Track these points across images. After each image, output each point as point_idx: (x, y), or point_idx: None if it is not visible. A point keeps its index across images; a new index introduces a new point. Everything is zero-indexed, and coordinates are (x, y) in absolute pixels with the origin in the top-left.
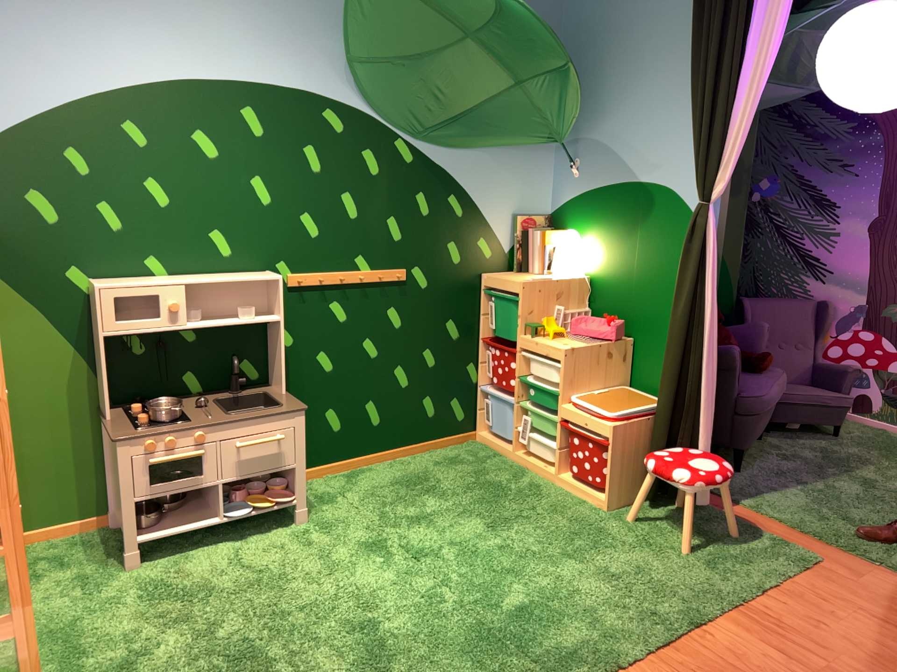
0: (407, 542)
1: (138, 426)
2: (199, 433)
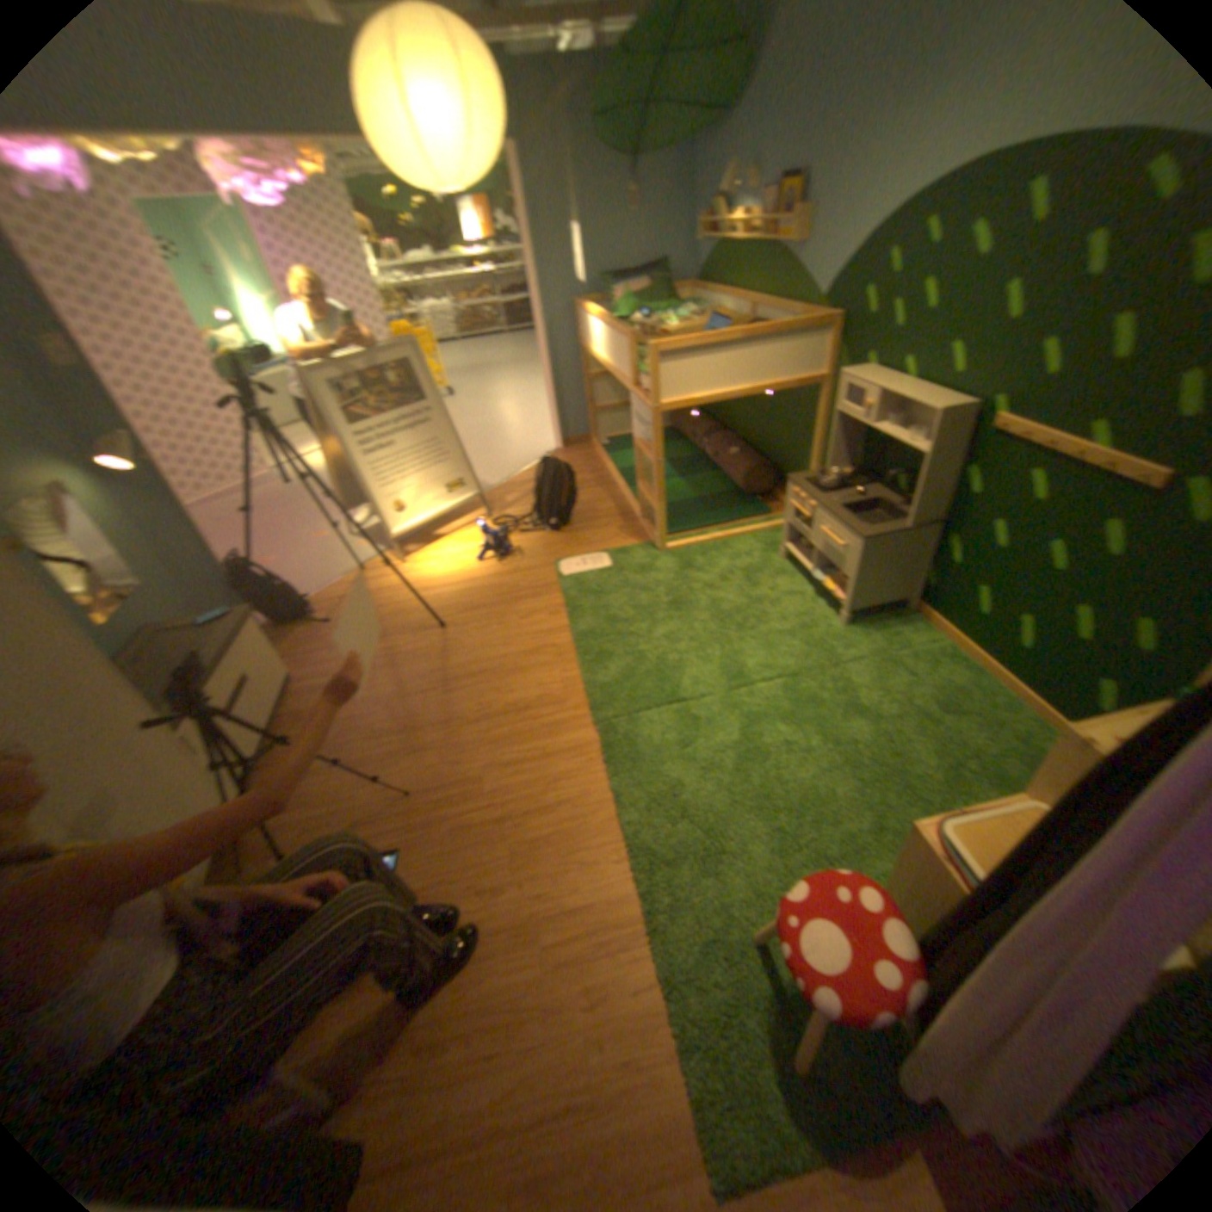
0: (805, 683)
1: (815, 482)
2: (810, 503)
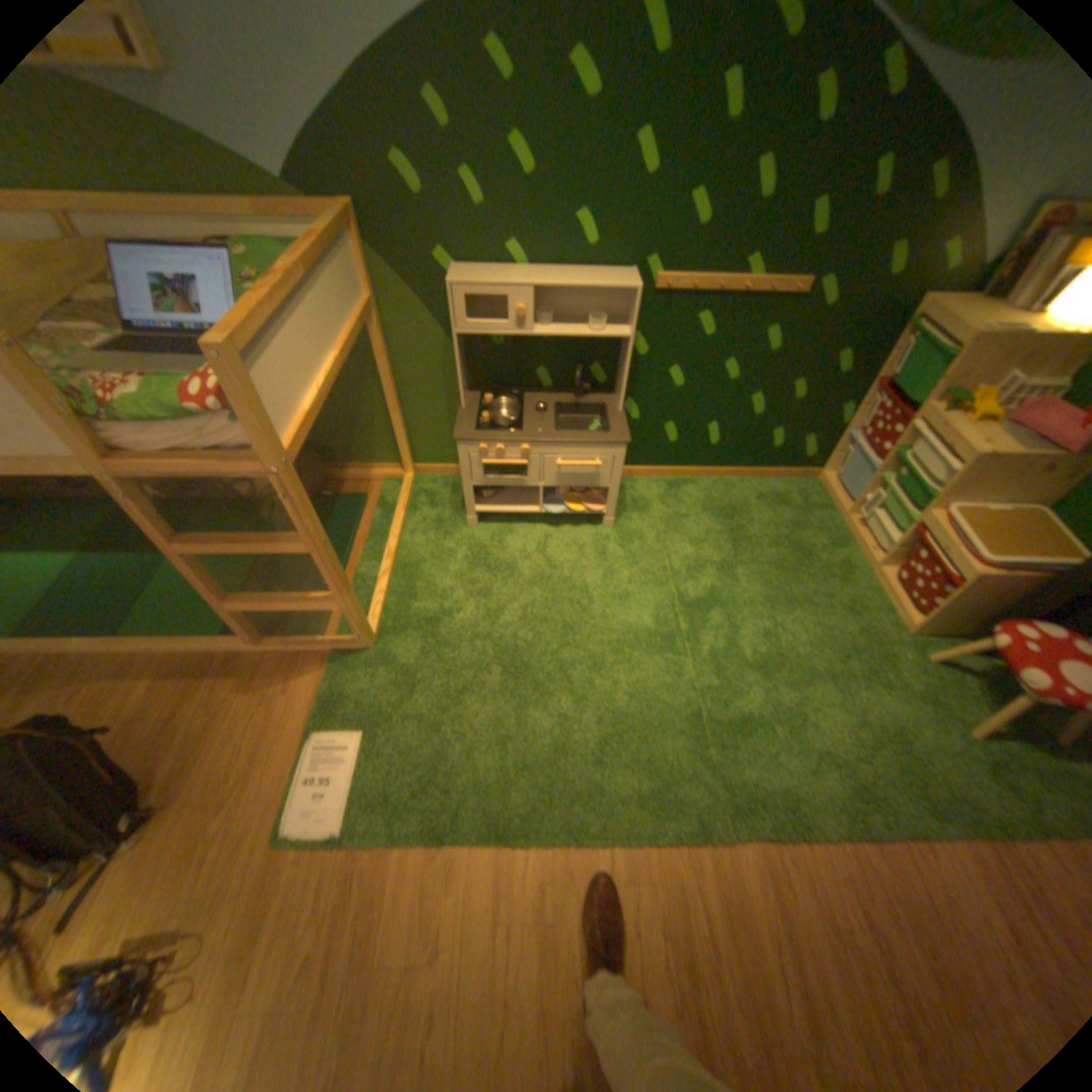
0: (684, 588)
1: (481, 425)
2: (524, 447)
